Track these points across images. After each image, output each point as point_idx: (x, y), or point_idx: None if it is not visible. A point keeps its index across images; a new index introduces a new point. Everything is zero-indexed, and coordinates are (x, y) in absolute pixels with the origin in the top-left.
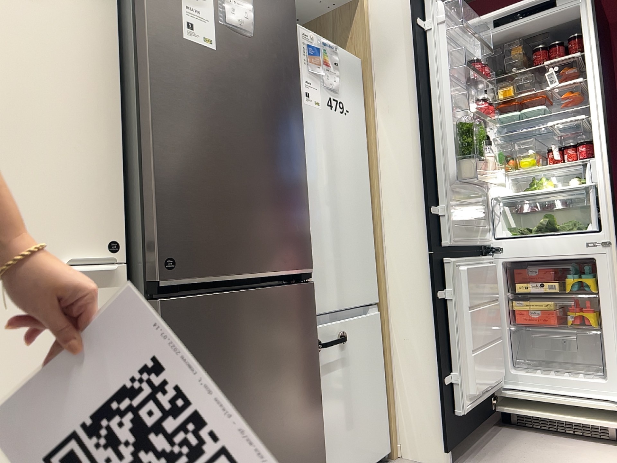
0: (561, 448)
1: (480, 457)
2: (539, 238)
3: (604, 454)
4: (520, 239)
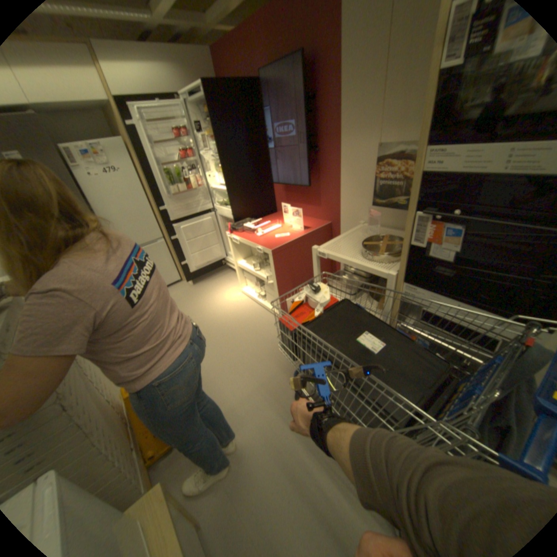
0: (231, 280)
1: (204, 282)
2: (226, 207)
3: (238, 284)
4: (223, 206)
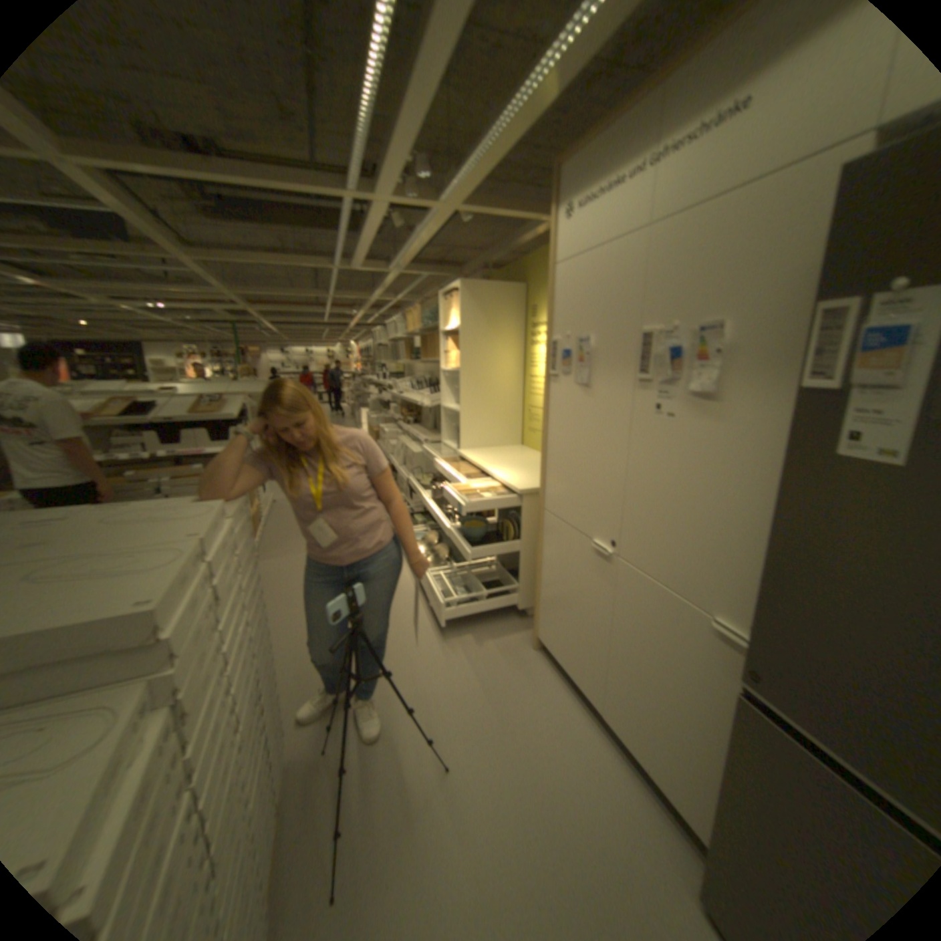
0: None
1: None
2: None
3: None
4: None
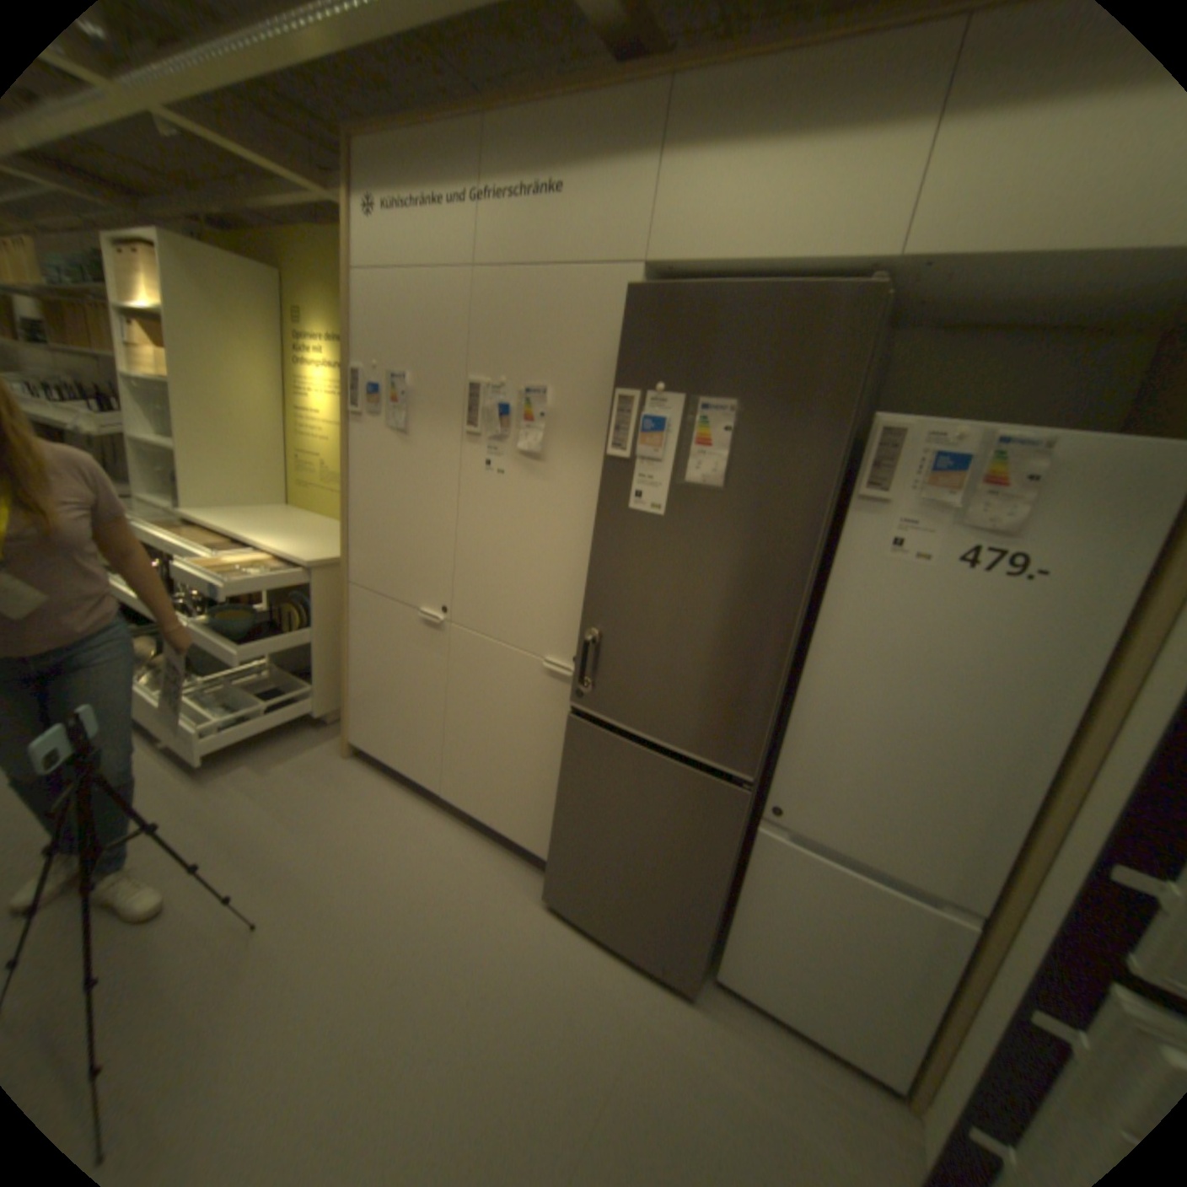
0: None
1: None
2: None
3: None
4: None
